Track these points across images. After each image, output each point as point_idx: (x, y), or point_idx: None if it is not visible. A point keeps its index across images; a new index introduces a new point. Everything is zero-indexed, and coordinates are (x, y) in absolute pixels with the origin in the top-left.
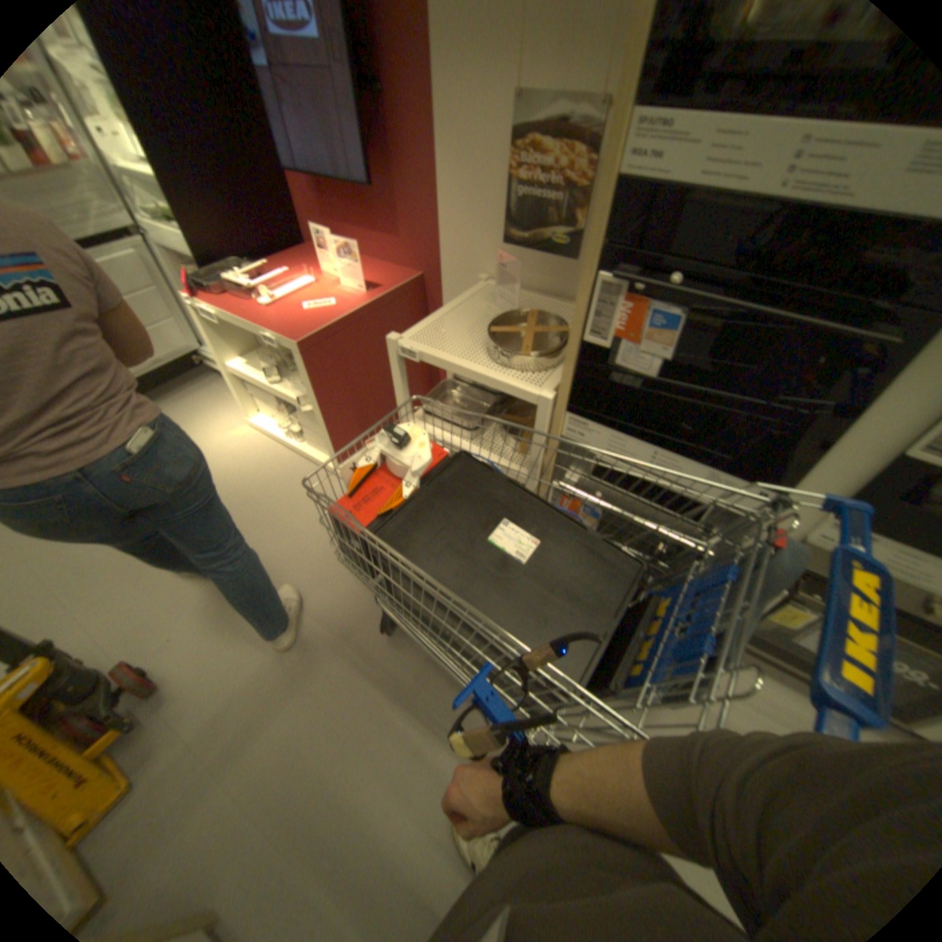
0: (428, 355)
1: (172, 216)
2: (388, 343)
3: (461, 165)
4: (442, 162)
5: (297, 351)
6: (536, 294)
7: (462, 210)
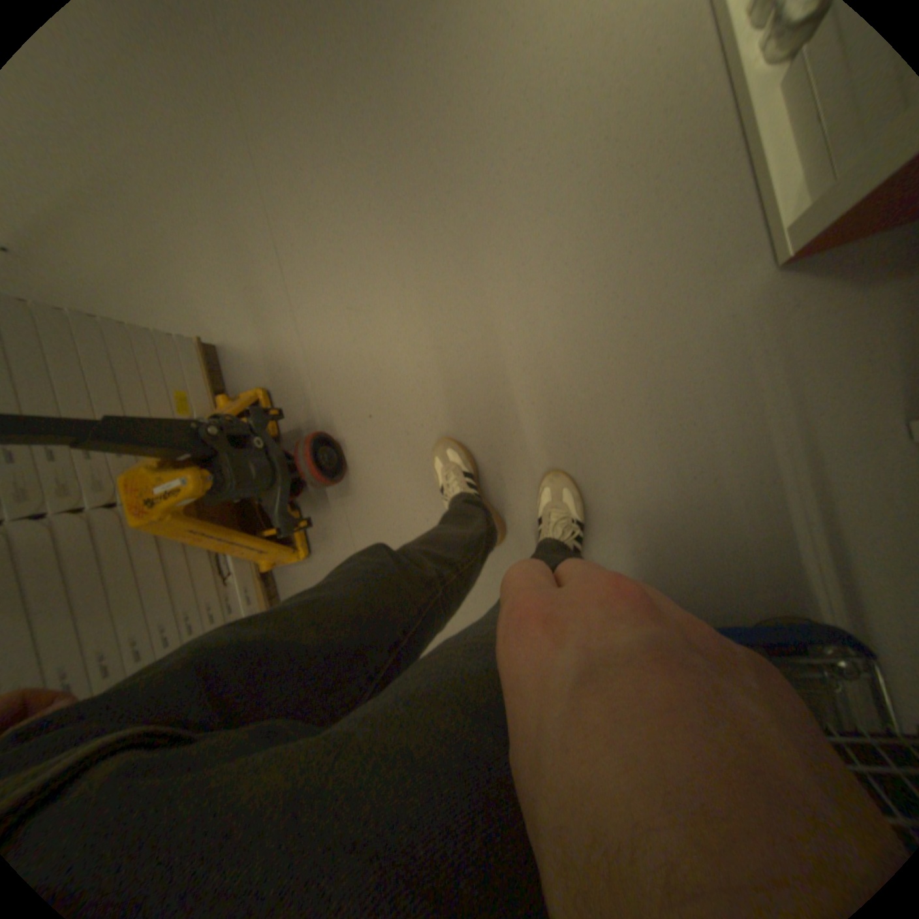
0: None
1: None
2: None
3: None
4: None
5: None
6: None
7: None
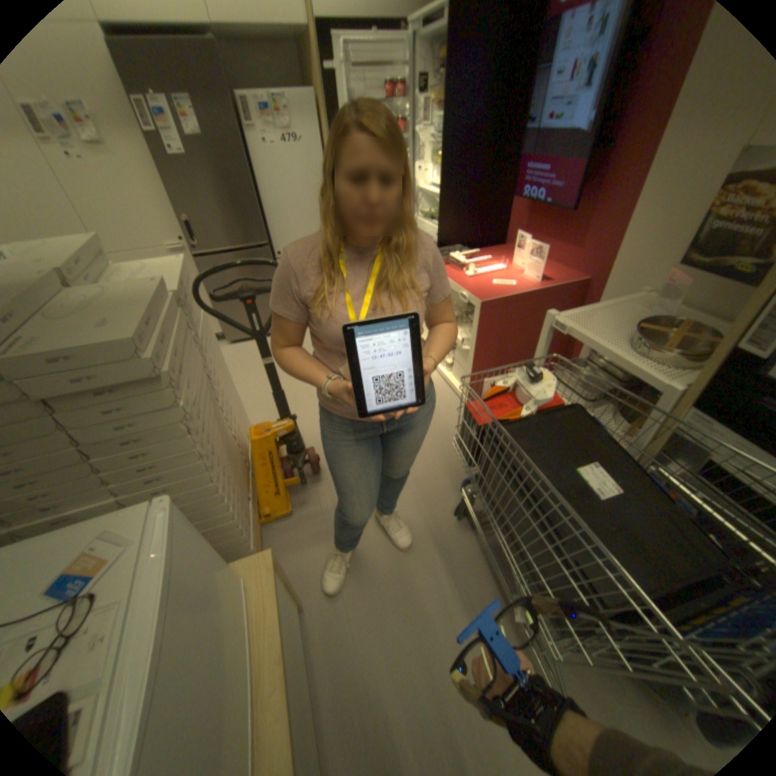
0: (577, 332)
1: (435, 218)
2: (548, 317)
3: (664, 201)
4: (646, 198)
5: (478, 308)
6: (699, 312)
7: (649, 235)
